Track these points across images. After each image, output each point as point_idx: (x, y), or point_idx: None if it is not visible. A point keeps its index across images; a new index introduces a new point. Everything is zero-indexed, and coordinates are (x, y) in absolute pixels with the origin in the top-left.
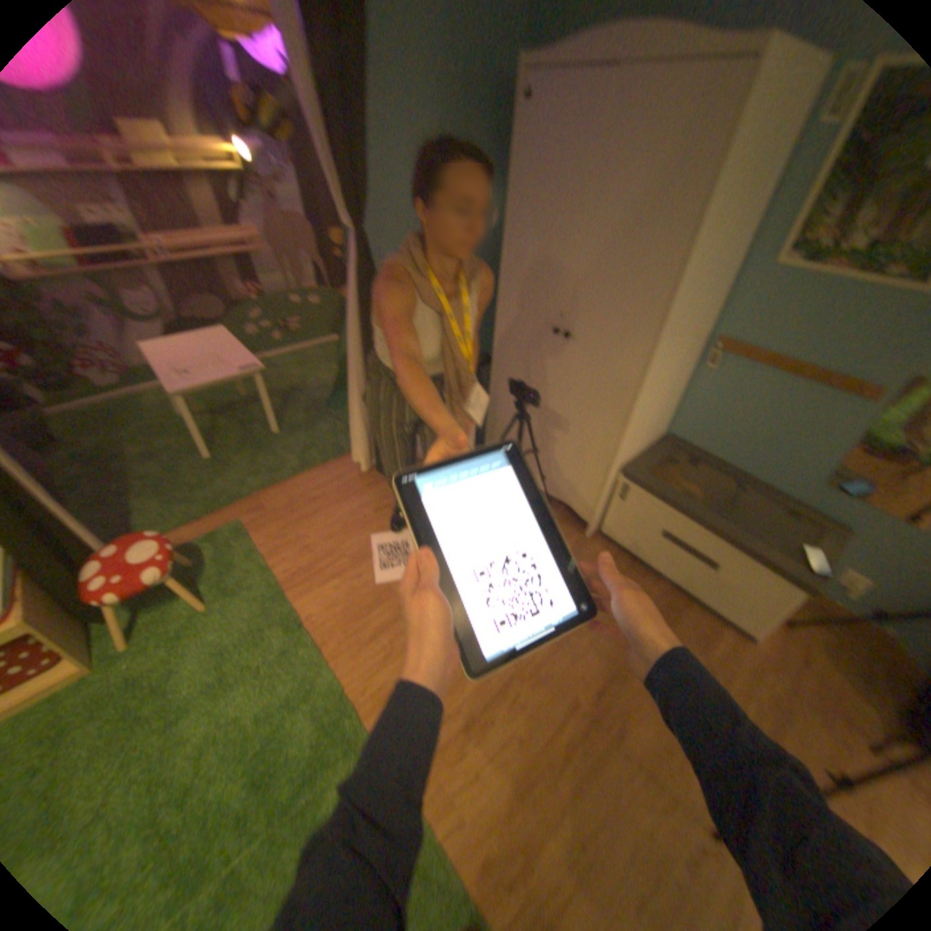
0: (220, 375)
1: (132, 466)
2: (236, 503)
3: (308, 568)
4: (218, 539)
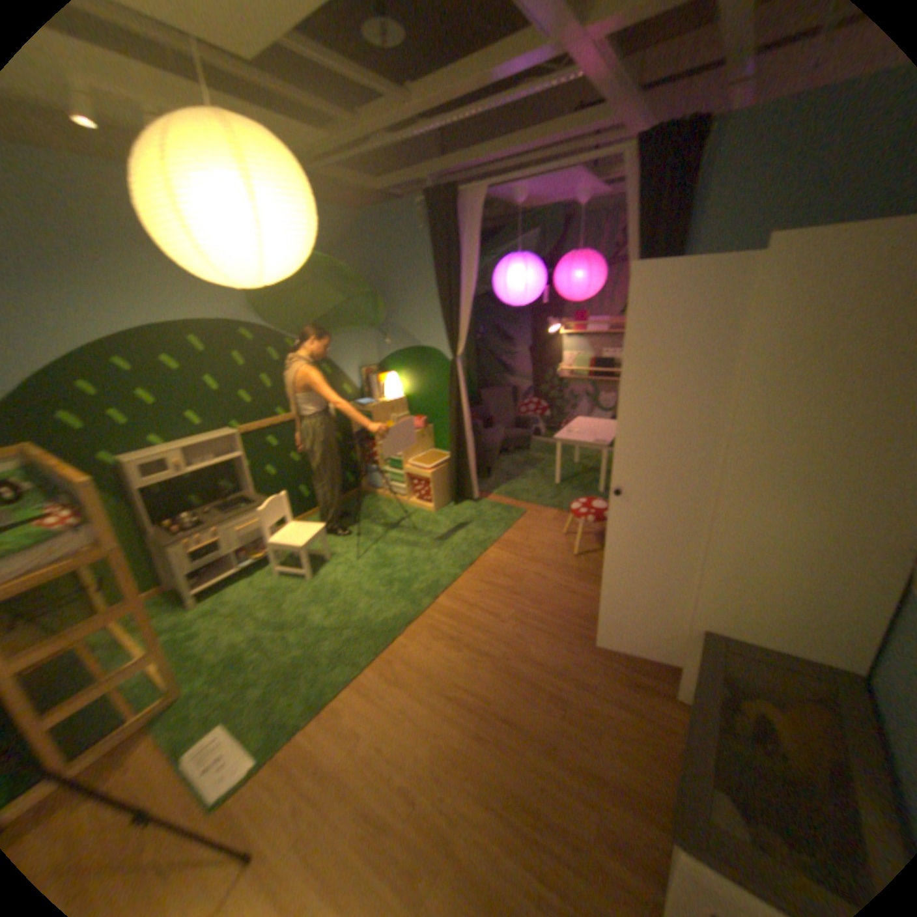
0: (583, 439)
1: (532, 470)
2: (536, 505)
3: (515, 545)
4: (510, 511)
